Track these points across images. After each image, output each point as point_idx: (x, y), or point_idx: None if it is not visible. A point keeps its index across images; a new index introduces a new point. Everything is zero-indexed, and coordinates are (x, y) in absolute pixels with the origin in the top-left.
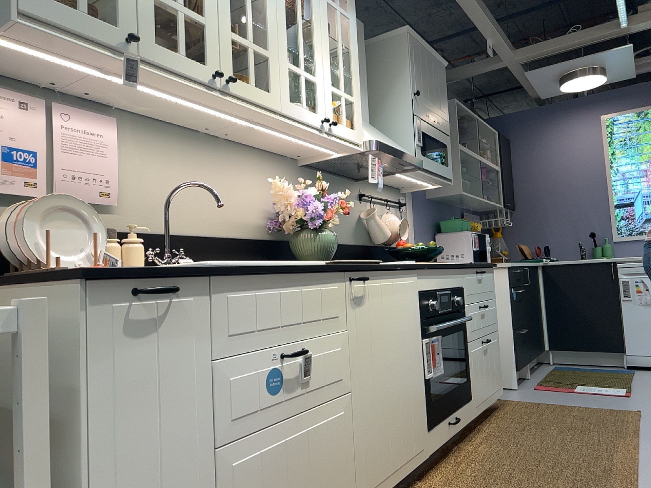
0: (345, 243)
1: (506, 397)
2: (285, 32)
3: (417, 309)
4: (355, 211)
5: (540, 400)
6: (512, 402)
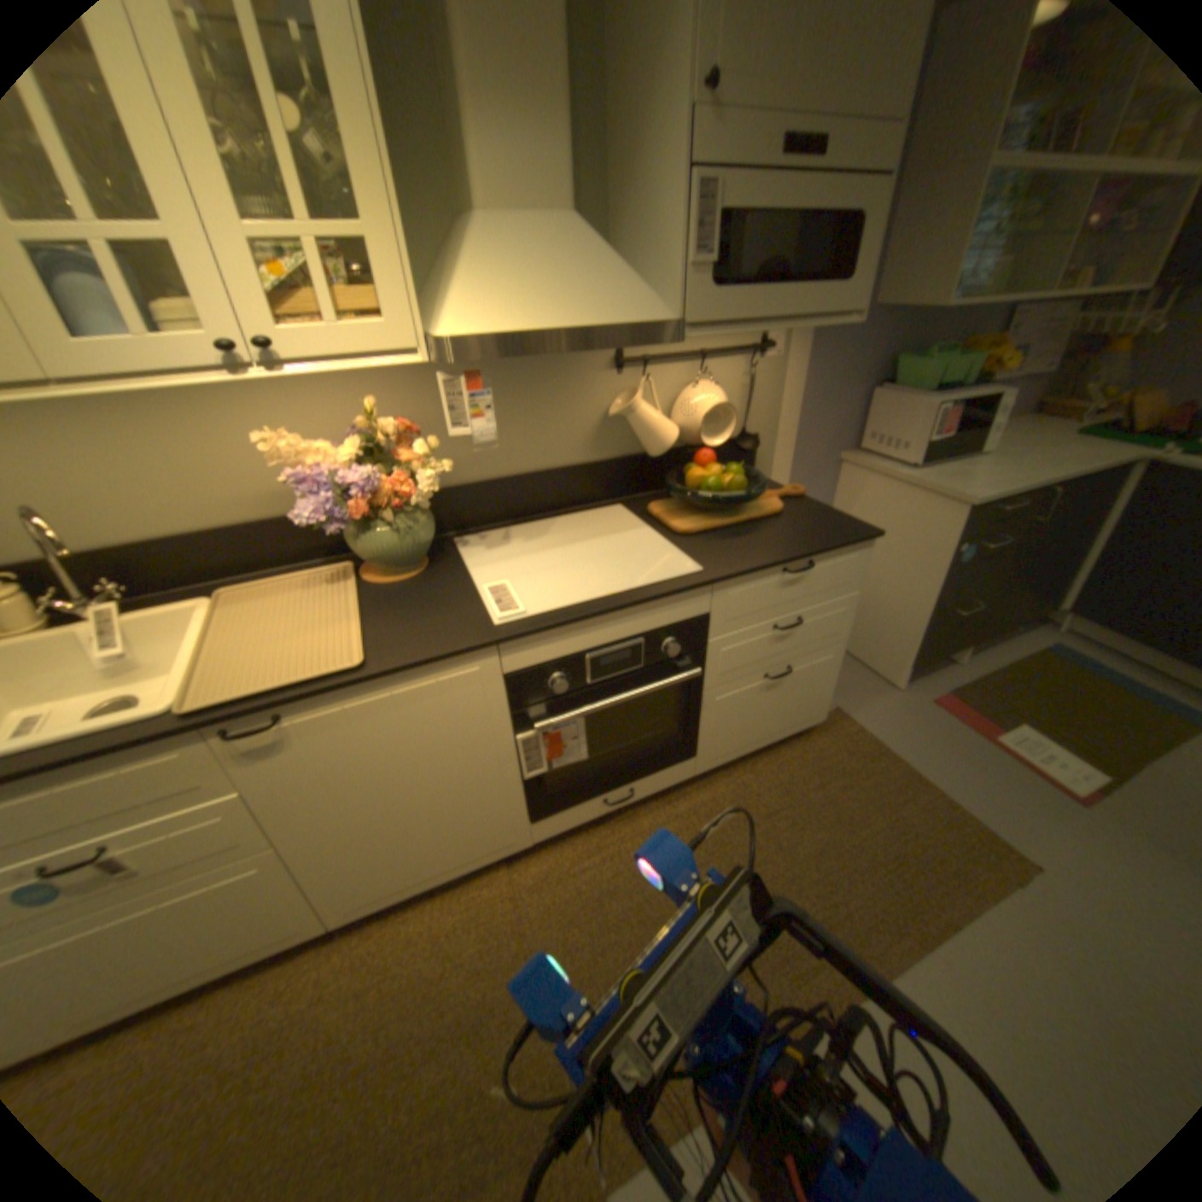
0: (555, 468)
1: (855, 710)
2: None
3: (492, 705)
4: (591, 400)
5: (898, 744)
6: (843, 731)
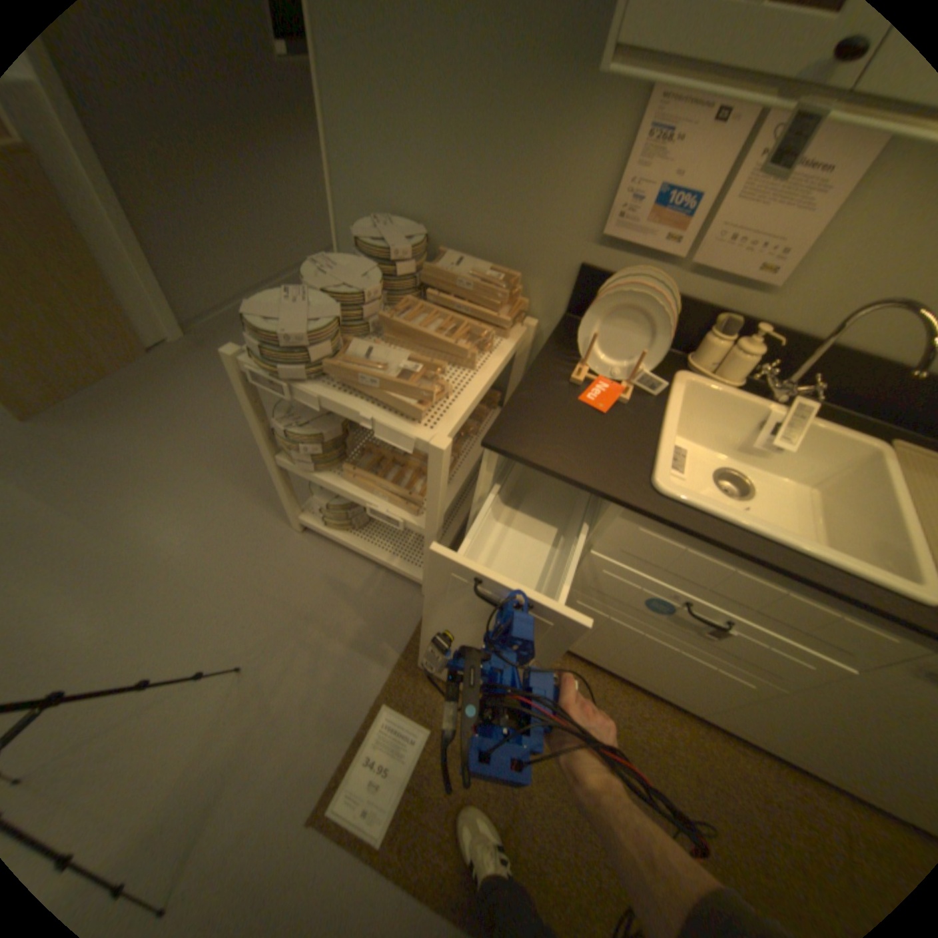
0: None
1: None
2: None
3: None
4: None
5: None
6: None
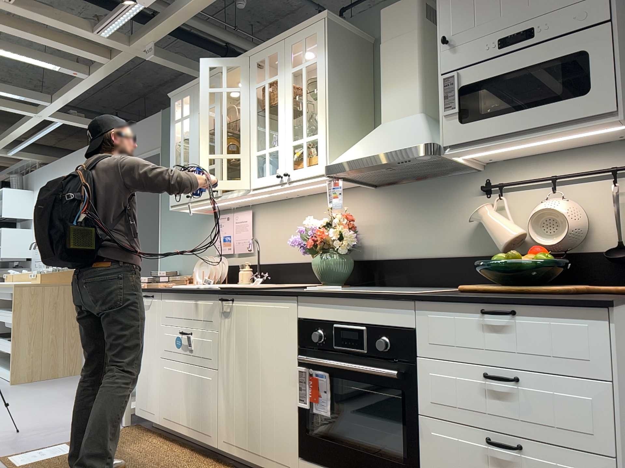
0: (442, 256)
1: None
2: (254, 133)
3: (291, 334)
4: (468, 213)
5: None
6: None
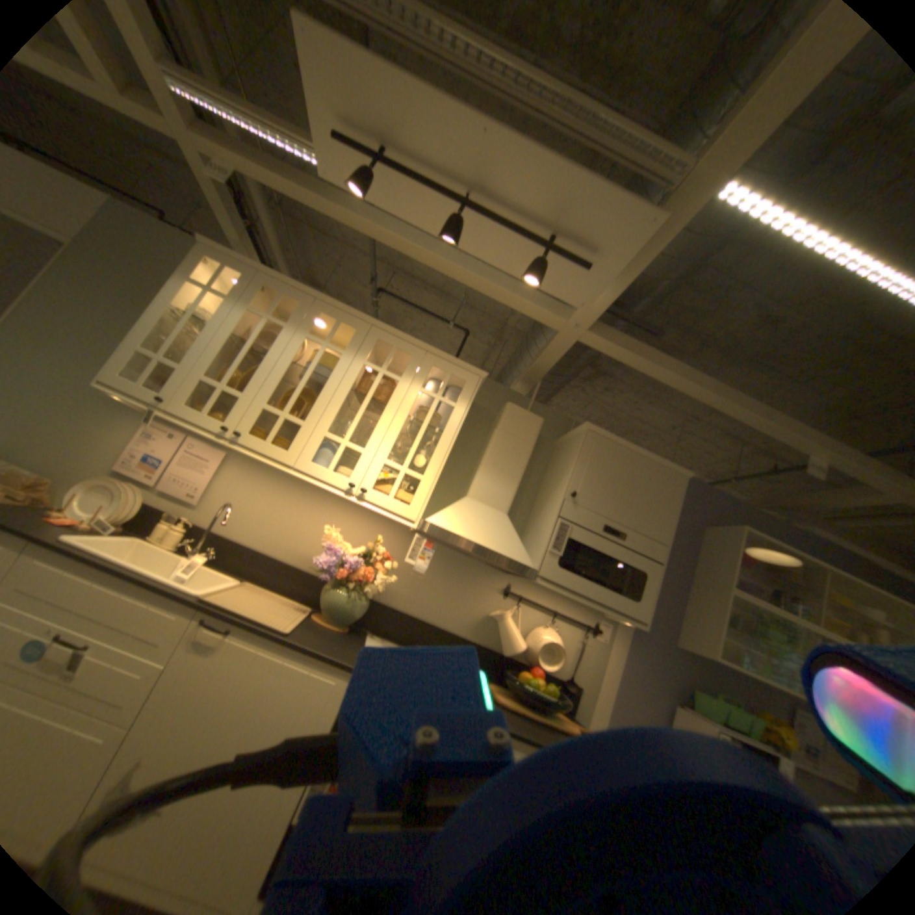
0: (447, 631)
1: None
2: (336, 411)
3: (323, 722)
4: (484, 605)
5: None
6: None
